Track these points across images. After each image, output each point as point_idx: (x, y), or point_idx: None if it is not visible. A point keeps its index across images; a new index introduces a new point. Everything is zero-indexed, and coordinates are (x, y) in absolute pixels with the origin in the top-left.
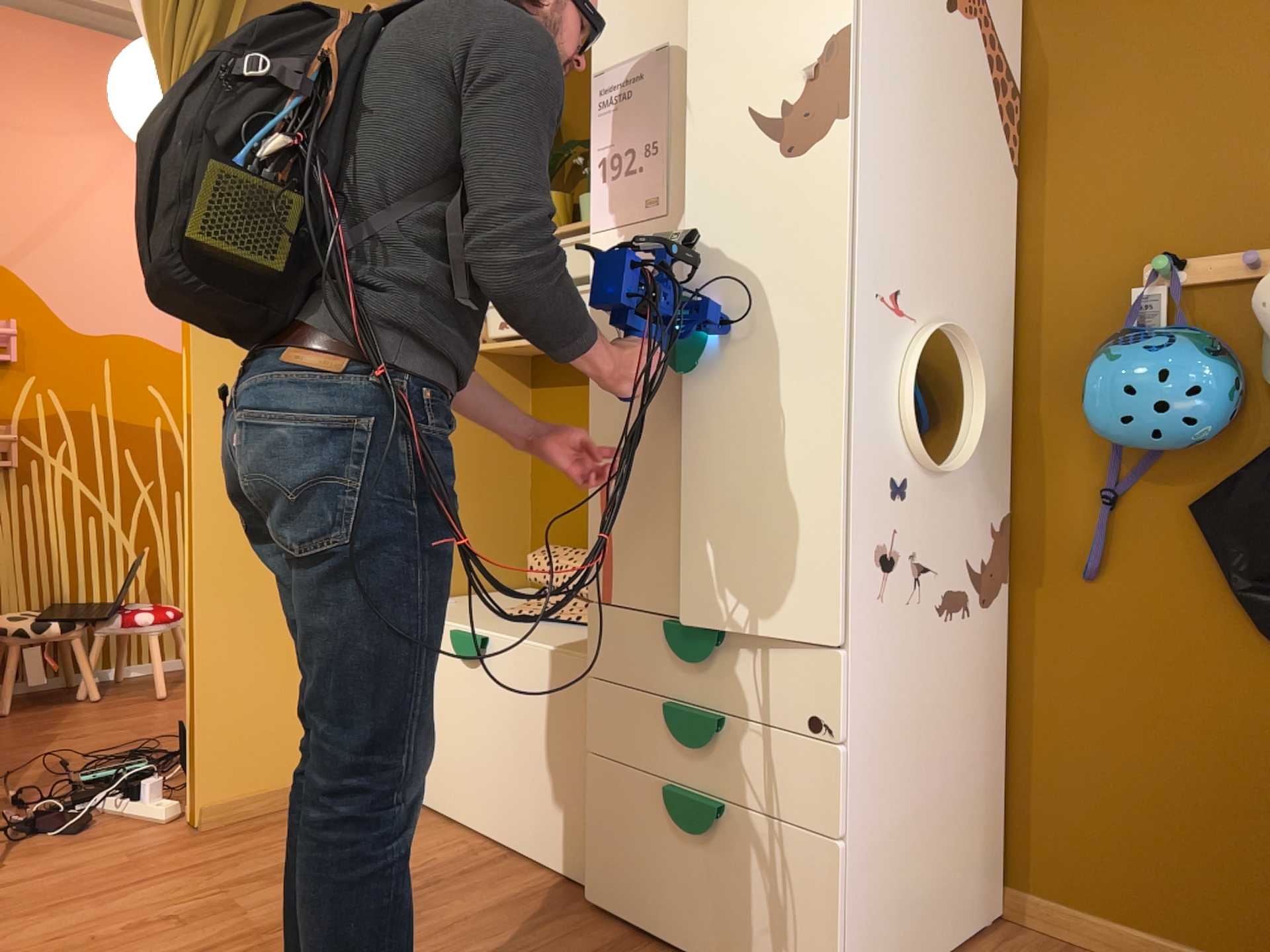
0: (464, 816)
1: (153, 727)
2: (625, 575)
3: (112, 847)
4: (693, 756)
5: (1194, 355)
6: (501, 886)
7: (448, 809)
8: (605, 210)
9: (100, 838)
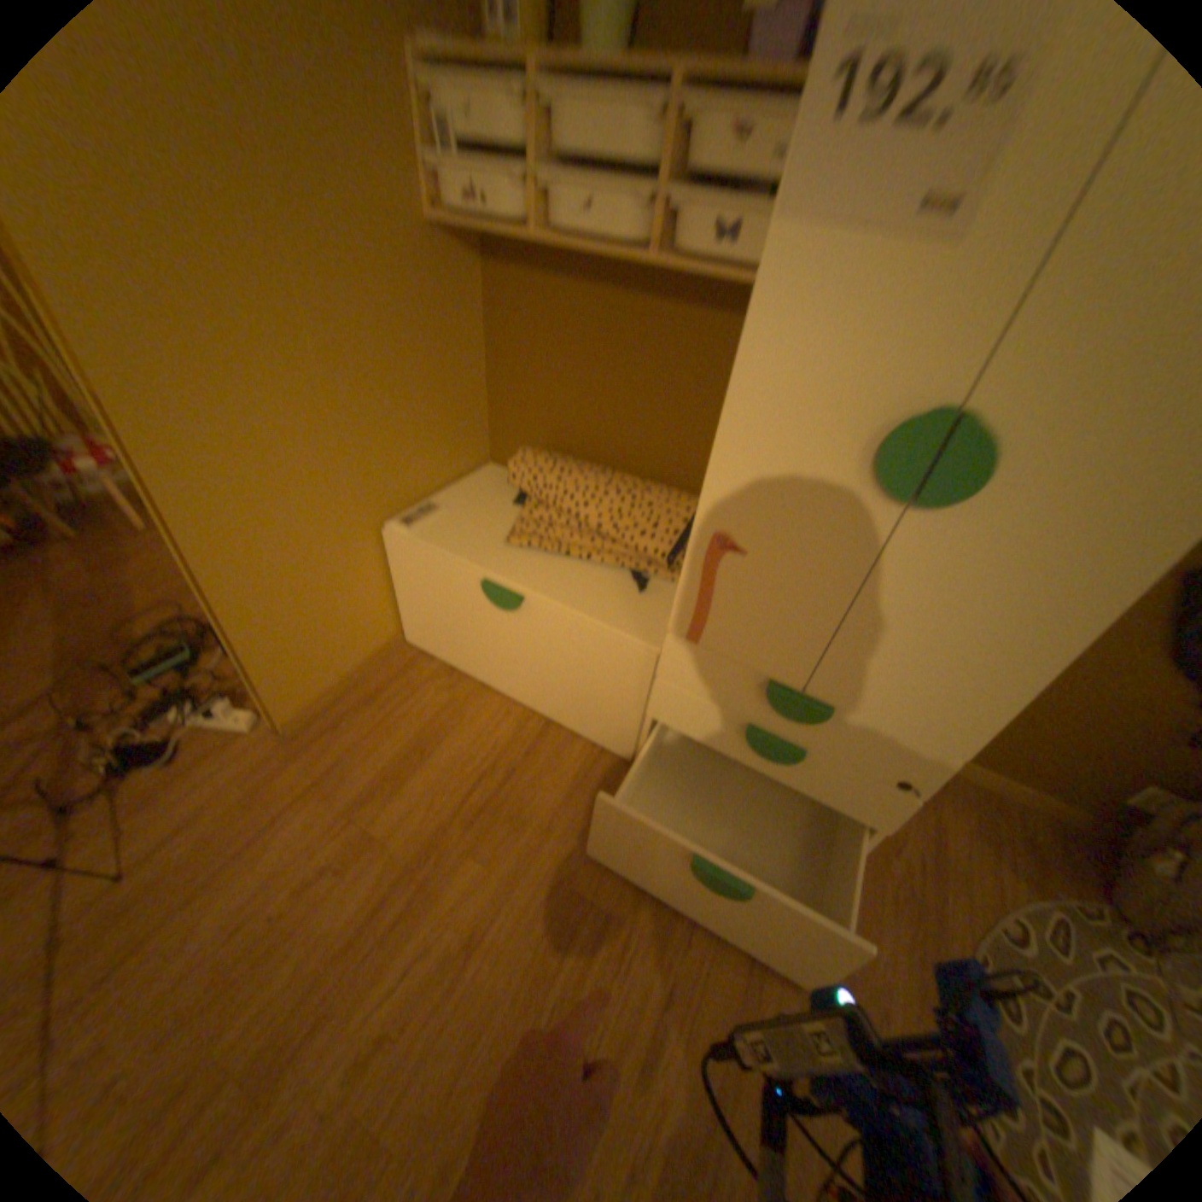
0: (503, 687)
1: (161, 577)
2: (724, 629)
3: (221, 774)
4: (766, 757)
5: None
6: (562, 761)
7: (486, 678)
8: (823, 176)
9: (202, 763)
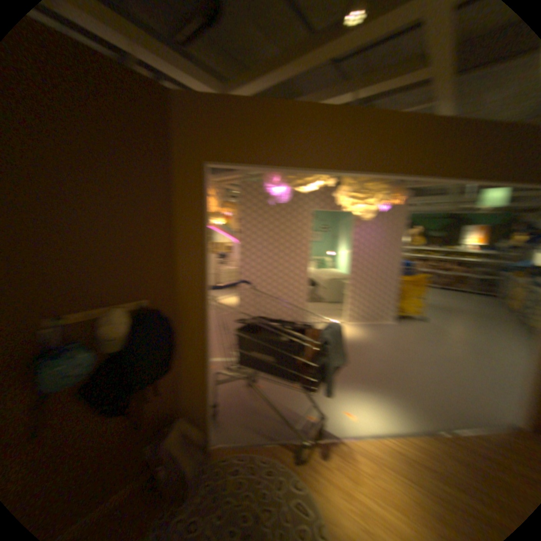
0: None
1: None
2: None
3: None
4: None
5: (77, 357)
6: None
7: None
8: None
9: None
